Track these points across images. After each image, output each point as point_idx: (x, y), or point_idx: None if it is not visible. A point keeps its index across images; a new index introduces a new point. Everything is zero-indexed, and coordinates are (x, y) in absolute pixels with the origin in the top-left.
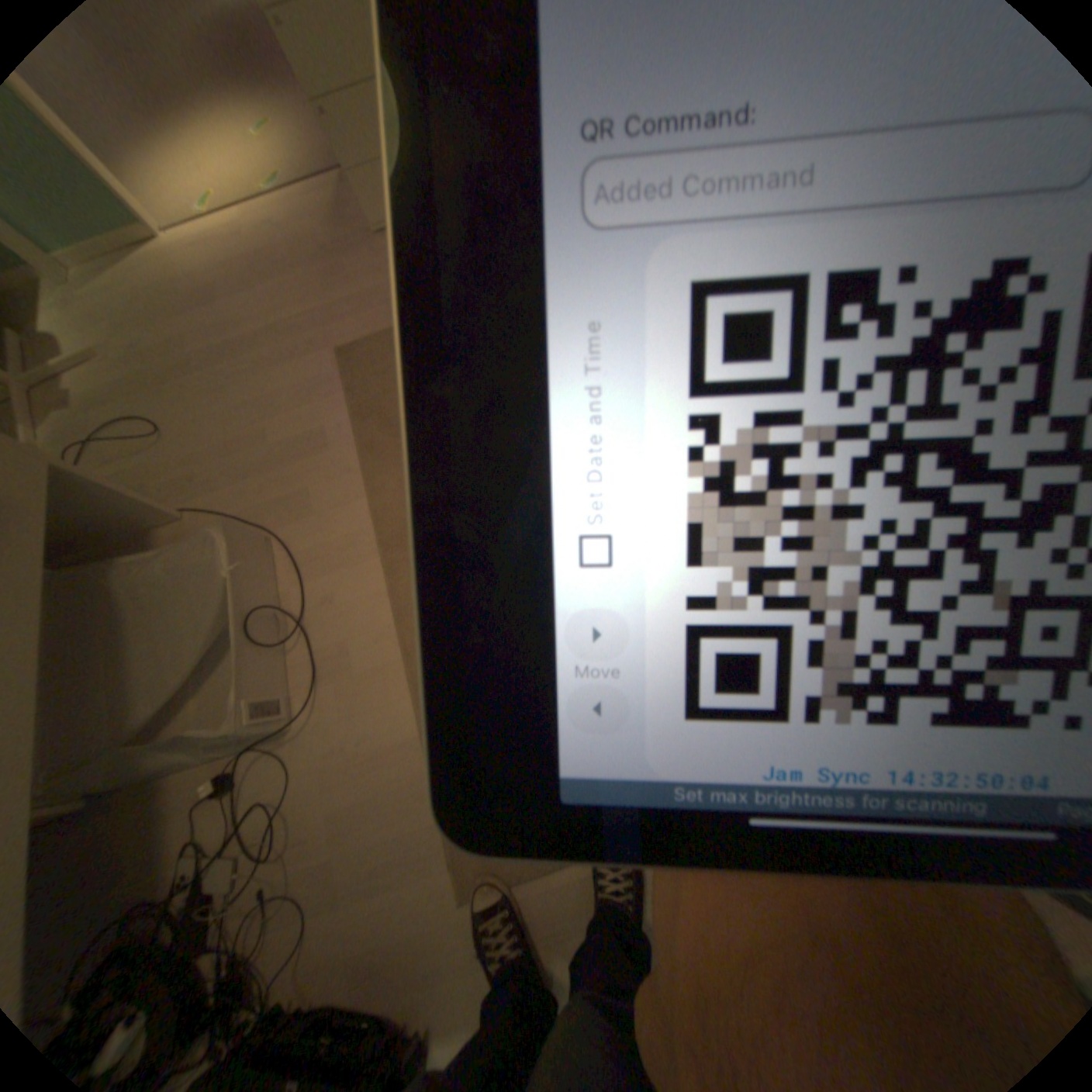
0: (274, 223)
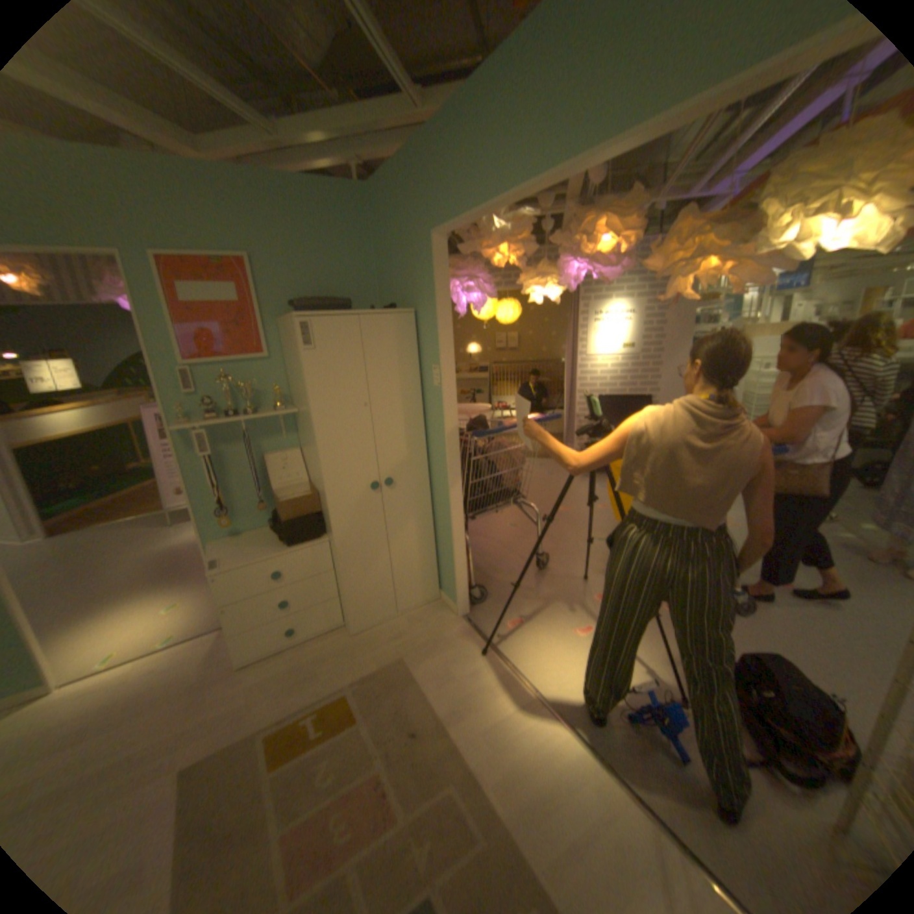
0: (158, 672)
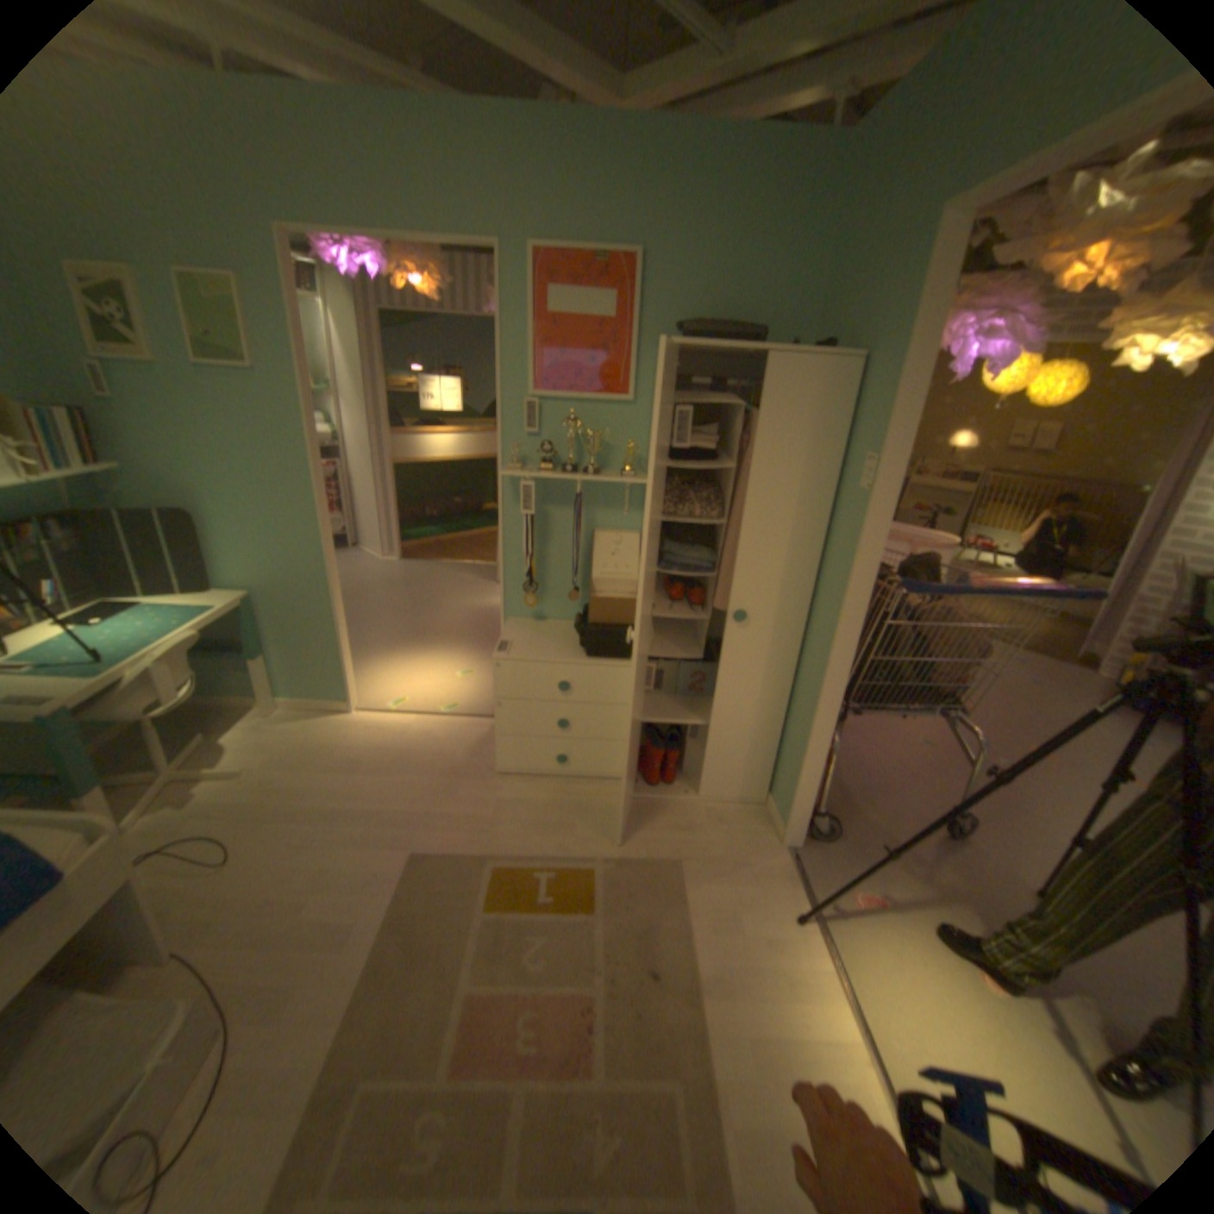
0: (433, 737)
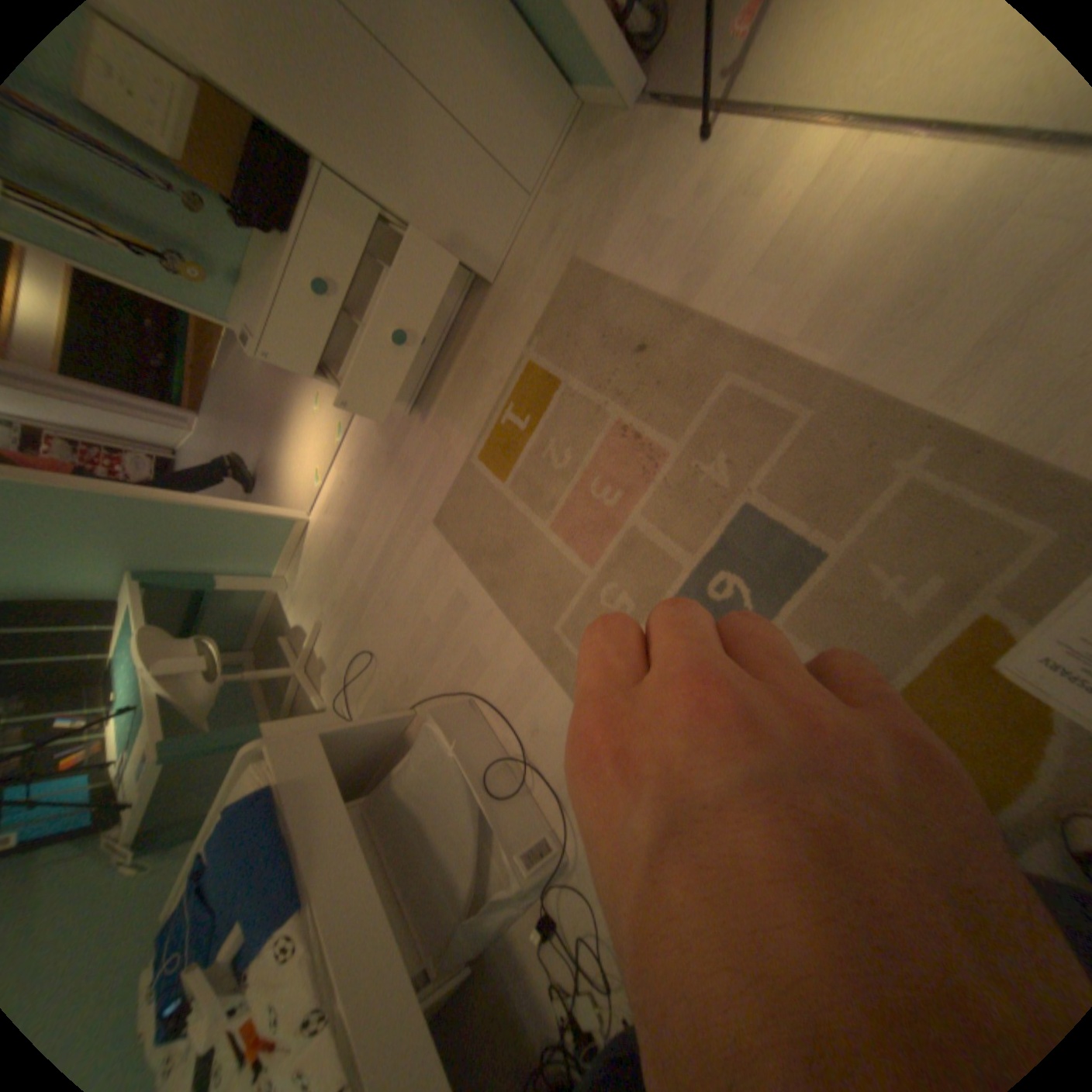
0: (353, 457)
